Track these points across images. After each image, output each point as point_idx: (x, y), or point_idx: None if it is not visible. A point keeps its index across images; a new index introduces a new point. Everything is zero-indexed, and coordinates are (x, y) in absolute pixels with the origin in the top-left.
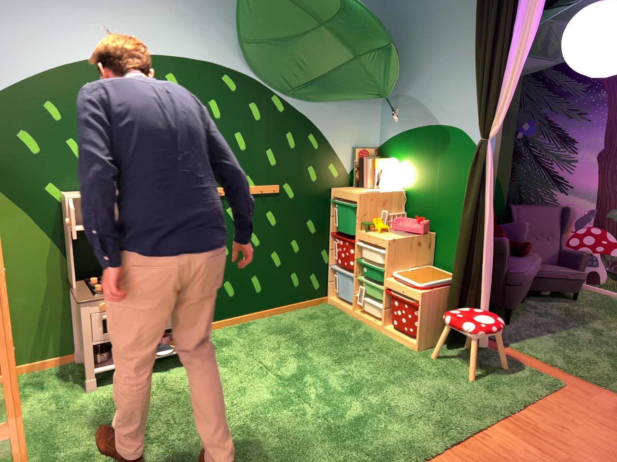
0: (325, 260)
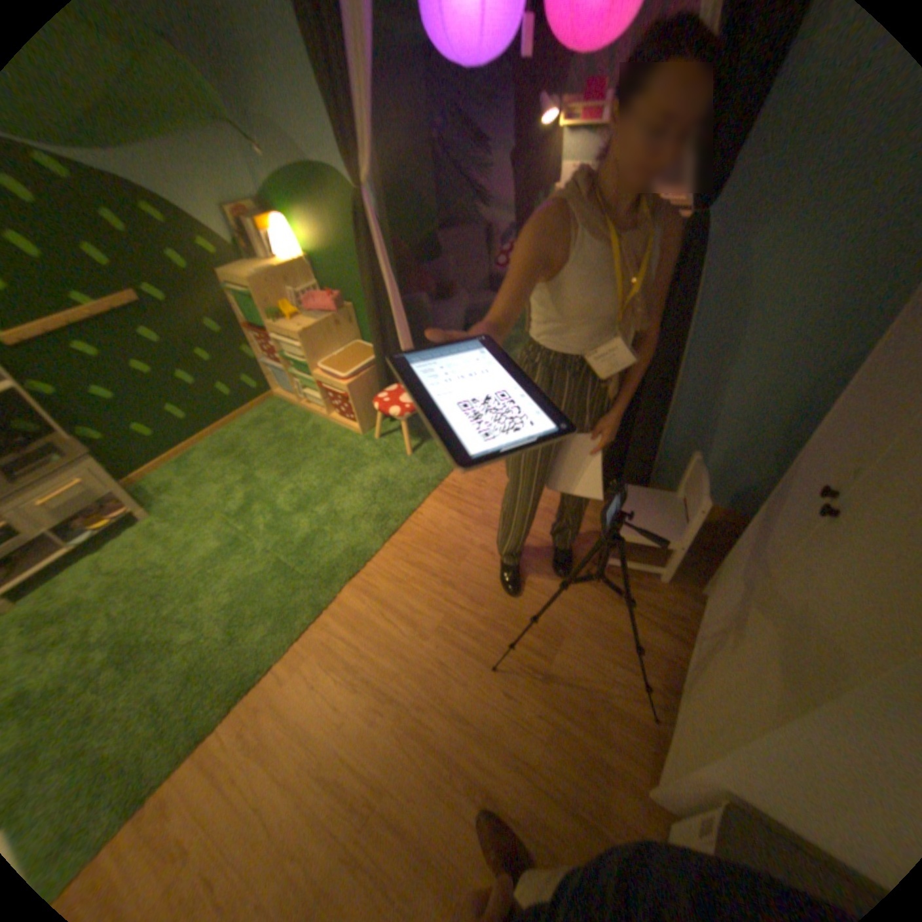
0: (248, 356)
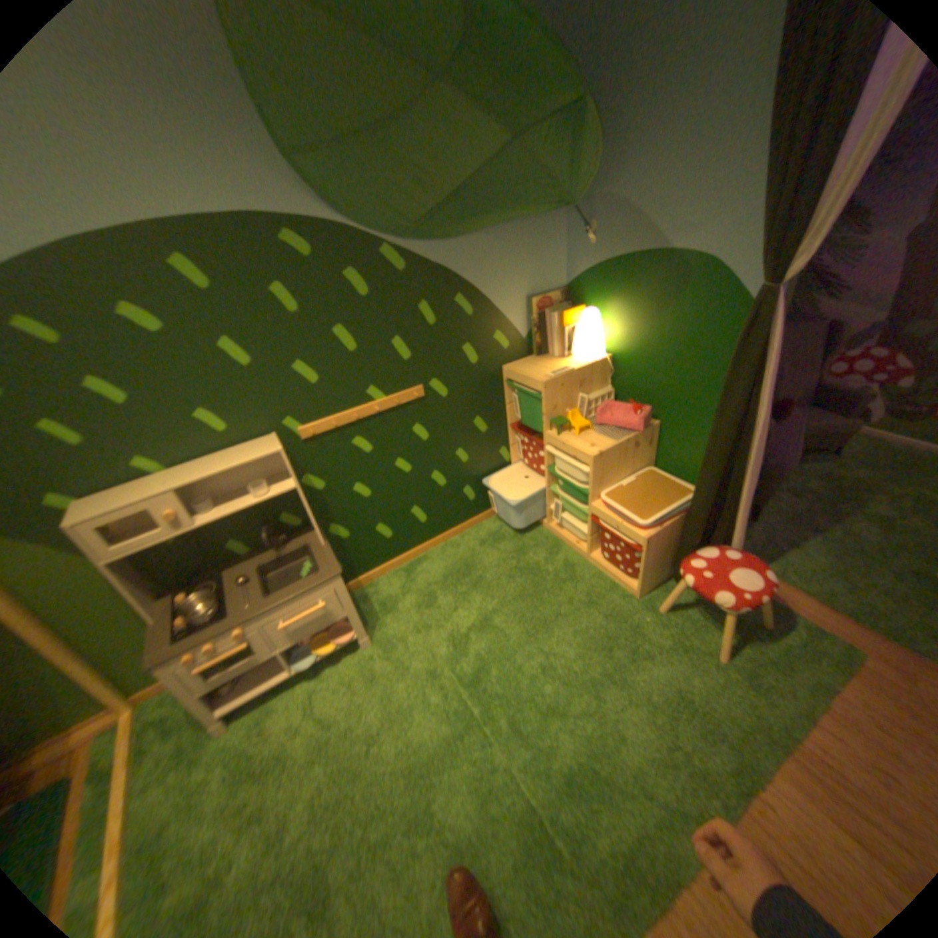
0: (504, 459)
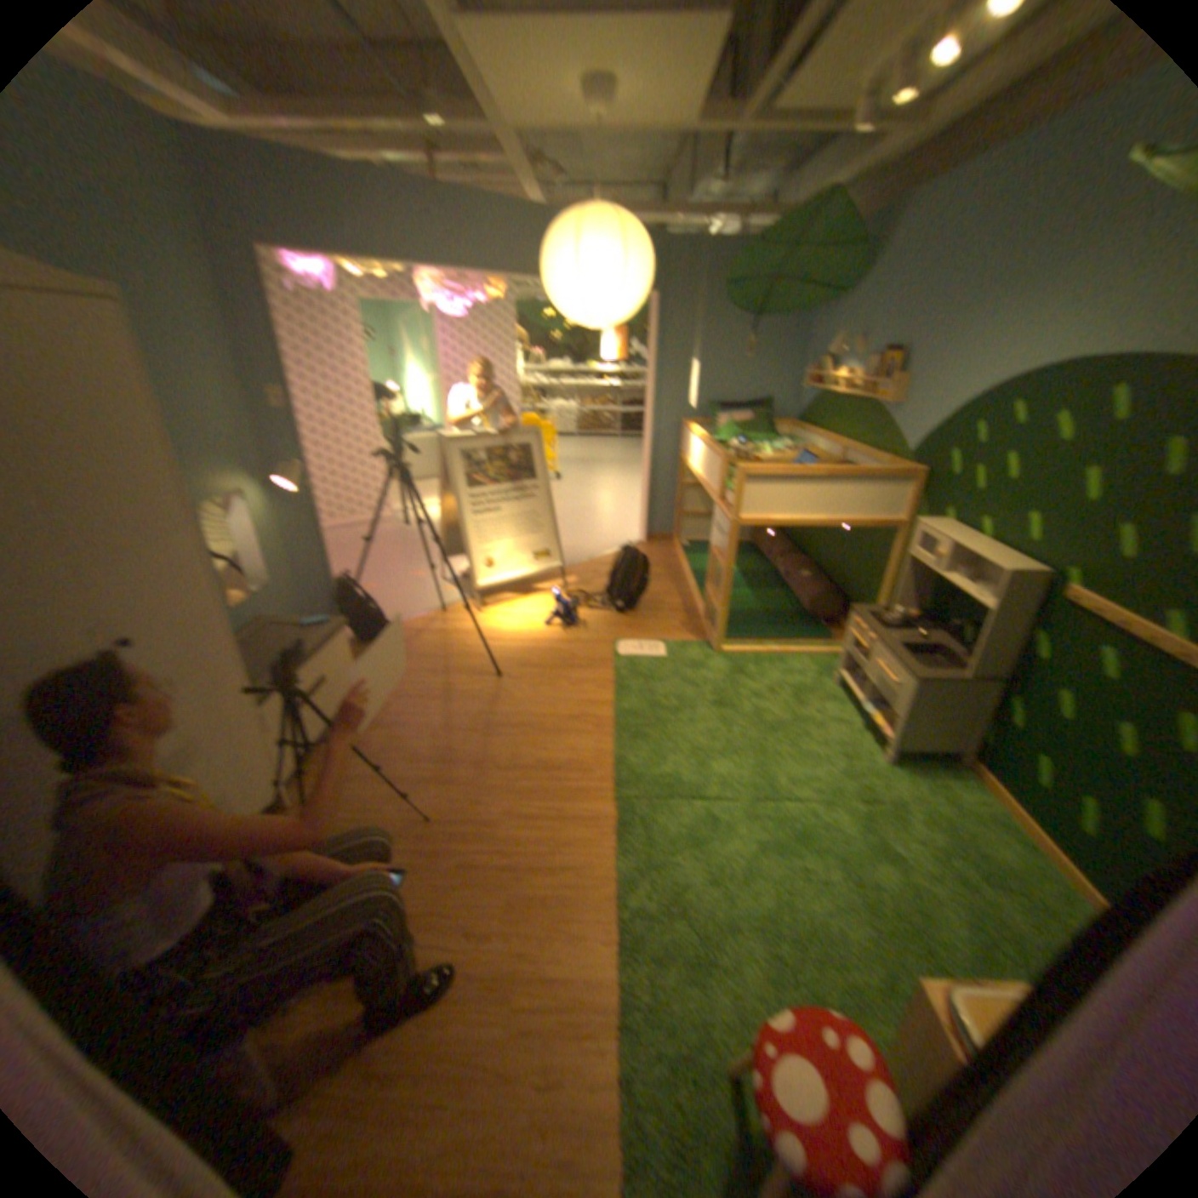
0: None
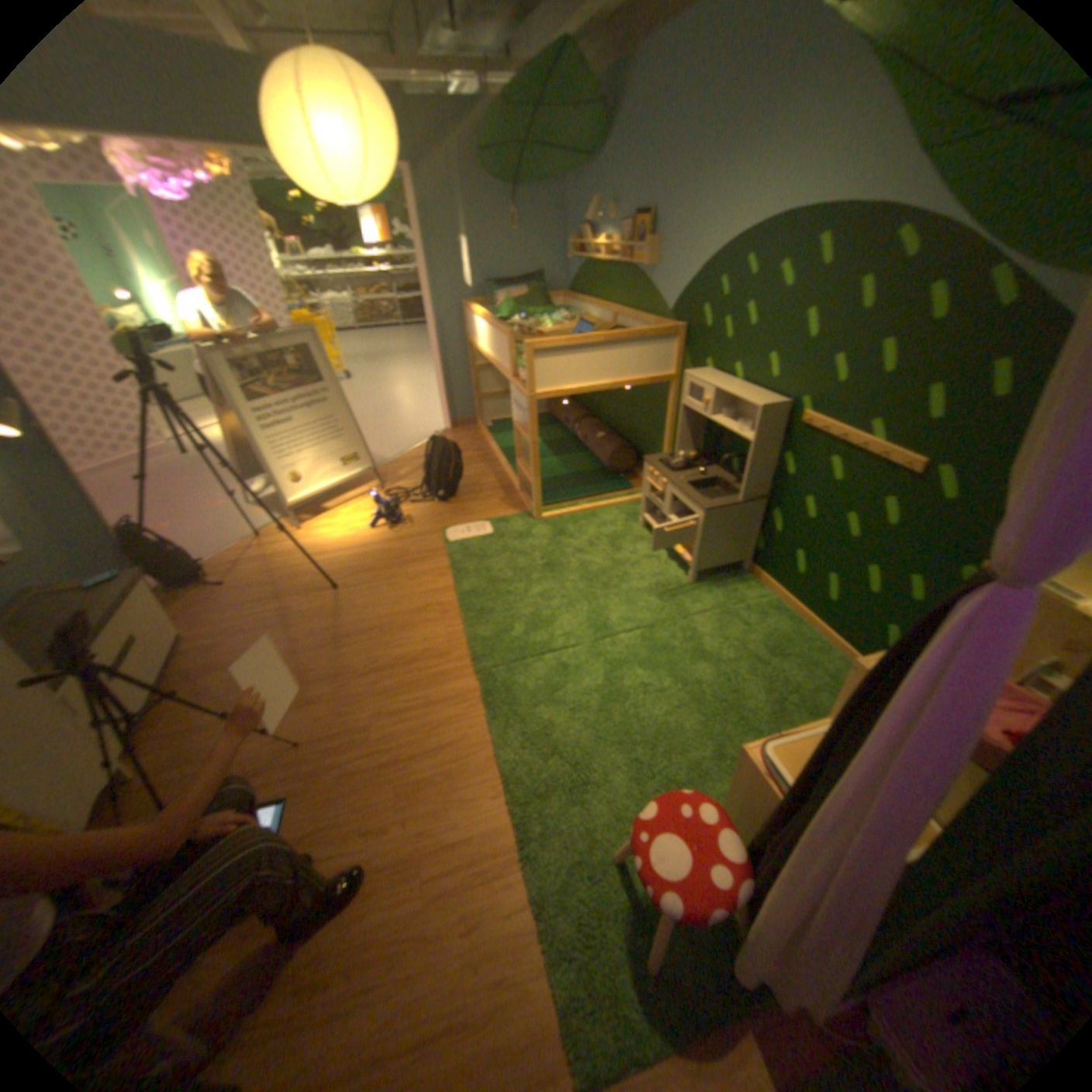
0: None
